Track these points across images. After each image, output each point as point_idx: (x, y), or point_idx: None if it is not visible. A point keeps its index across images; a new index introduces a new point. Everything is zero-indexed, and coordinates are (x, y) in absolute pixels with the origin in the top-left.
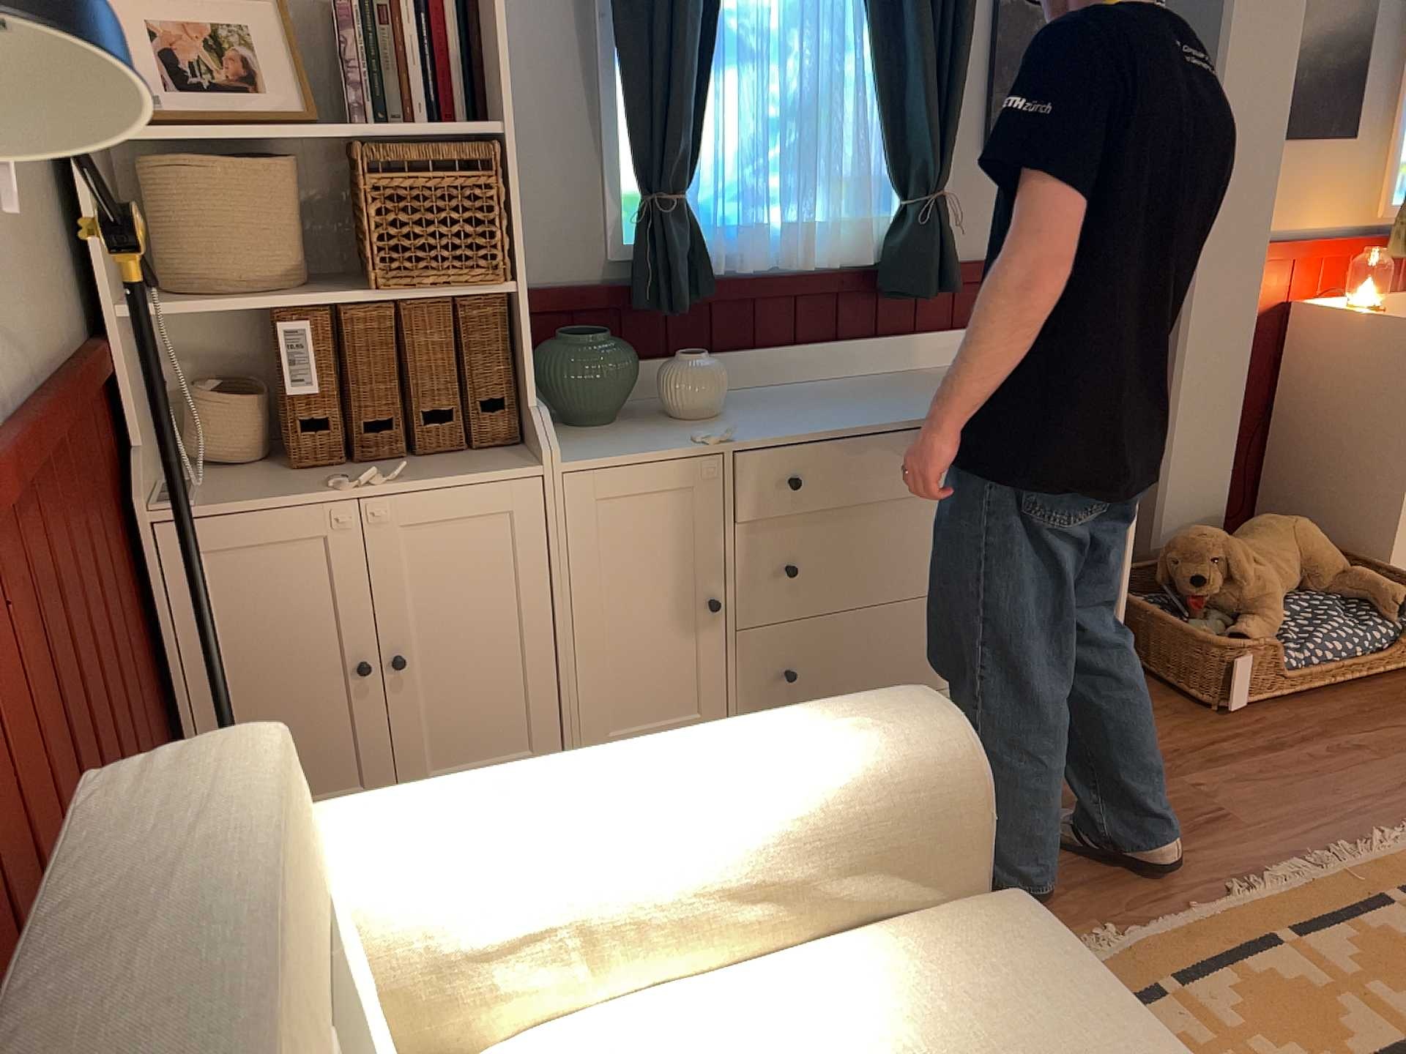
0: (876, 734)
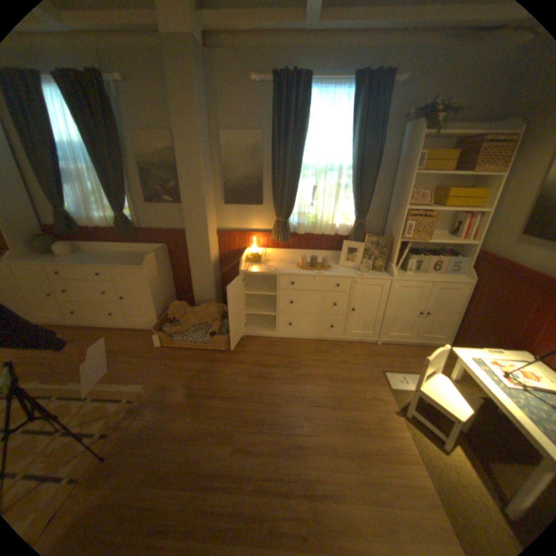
0: None
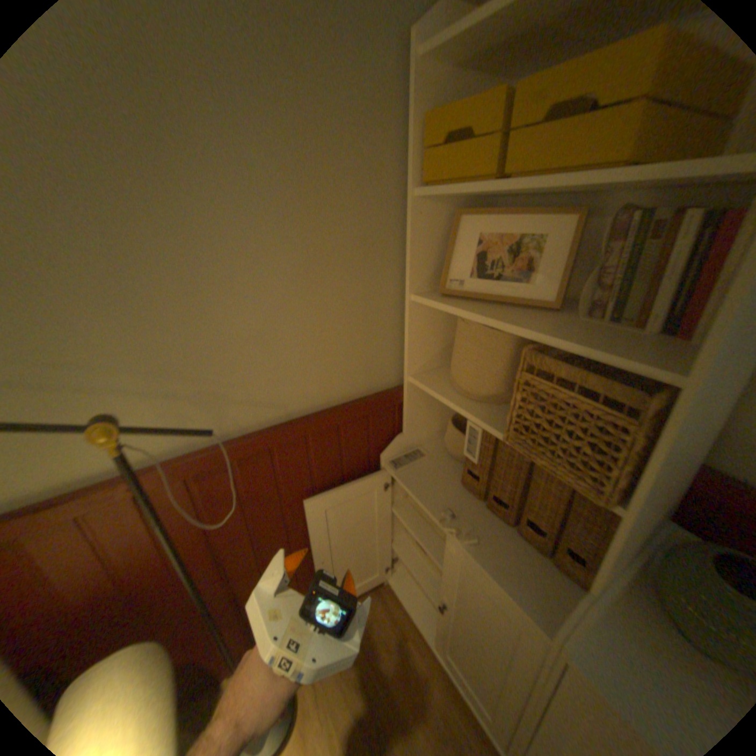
0: None
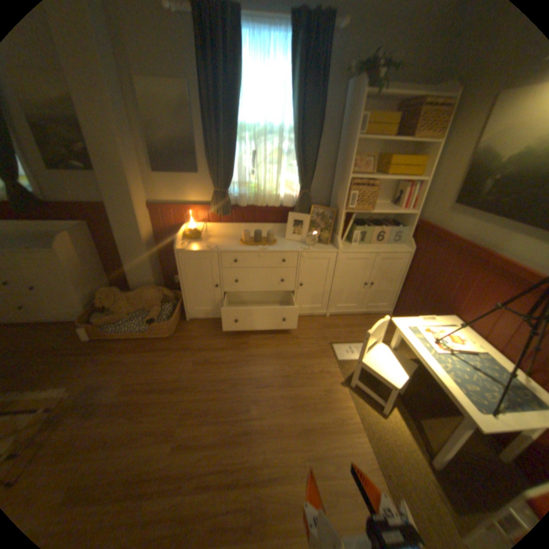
0: None
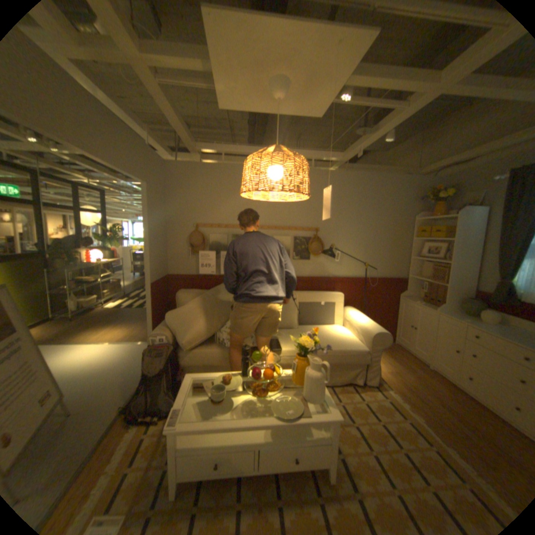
0: (374, 327)
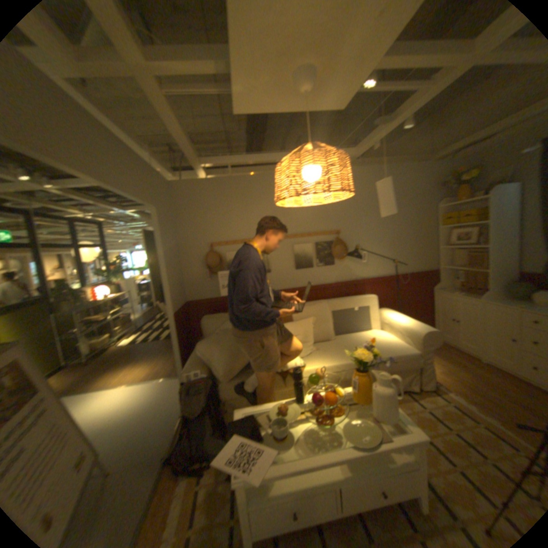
0: (421, 328)
